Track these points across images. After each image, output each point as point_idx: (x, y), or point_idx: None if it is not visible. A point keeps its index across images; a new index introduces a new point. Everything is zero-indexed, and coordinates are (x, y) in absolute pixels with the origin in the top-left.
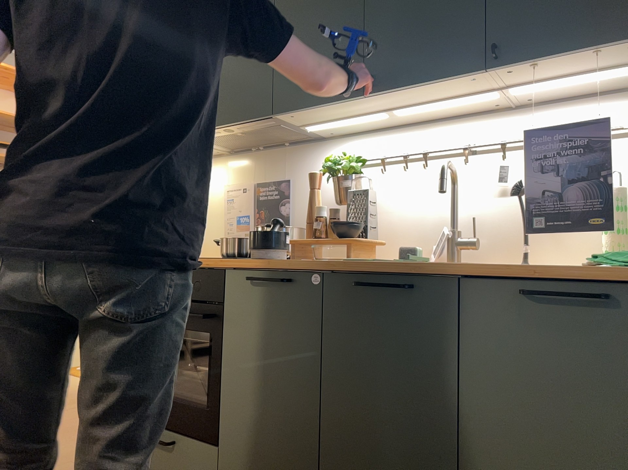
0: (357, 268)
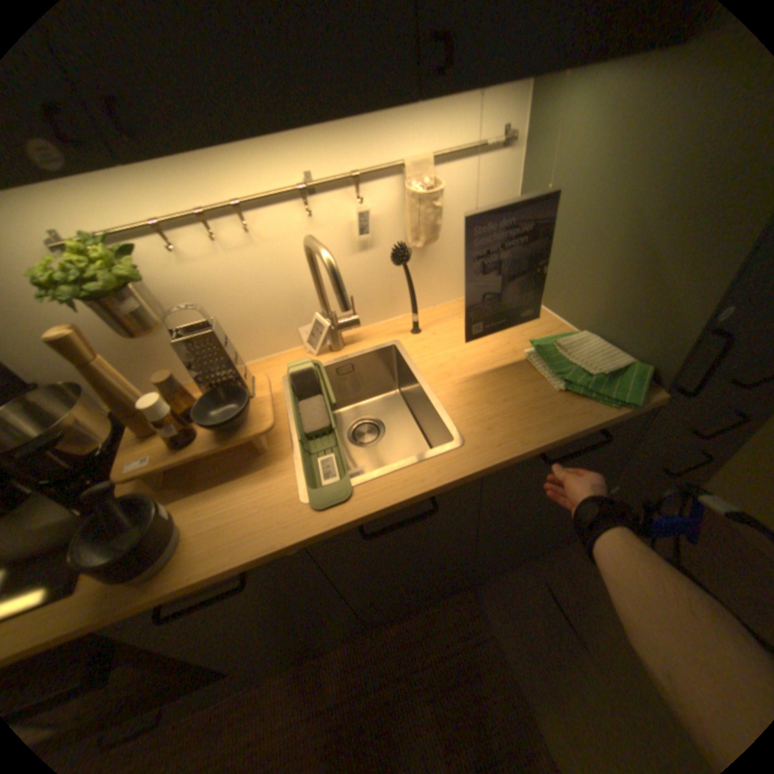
0: (358, 523)
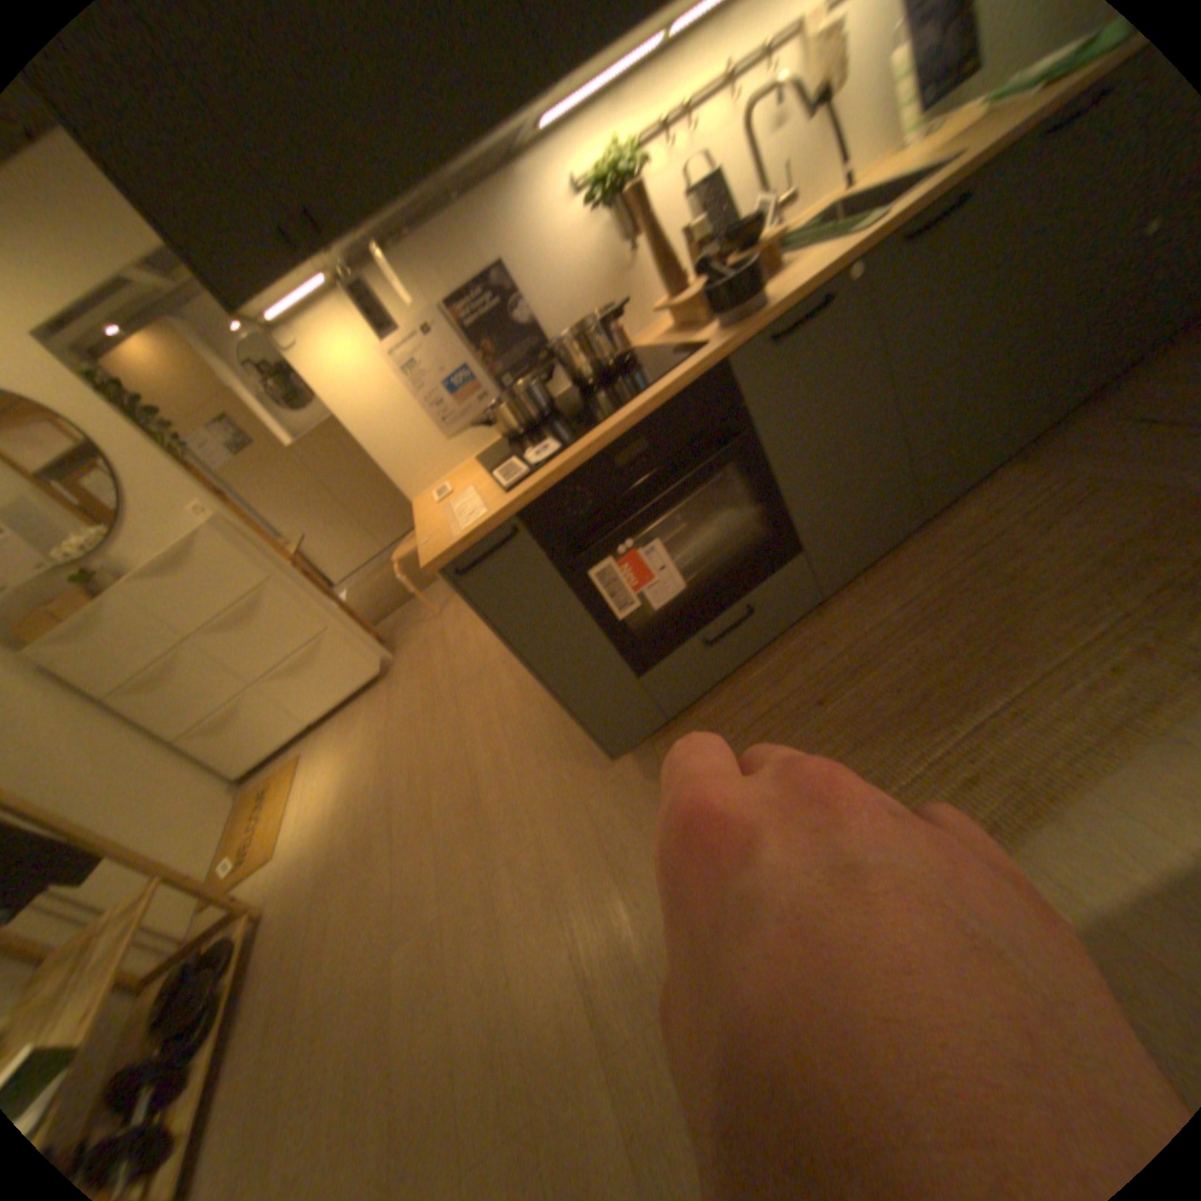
0: (908, 213)
